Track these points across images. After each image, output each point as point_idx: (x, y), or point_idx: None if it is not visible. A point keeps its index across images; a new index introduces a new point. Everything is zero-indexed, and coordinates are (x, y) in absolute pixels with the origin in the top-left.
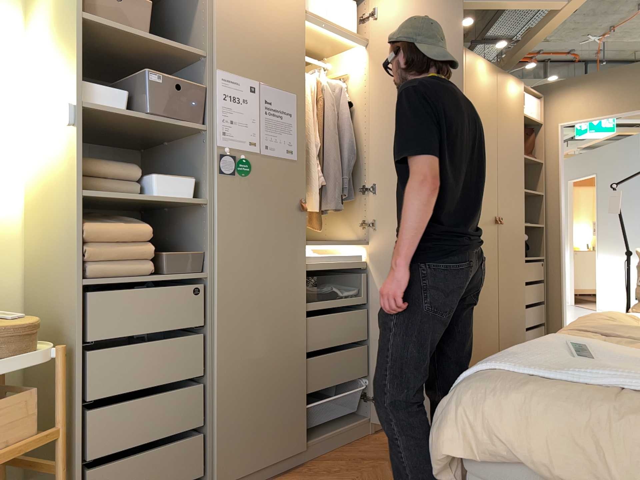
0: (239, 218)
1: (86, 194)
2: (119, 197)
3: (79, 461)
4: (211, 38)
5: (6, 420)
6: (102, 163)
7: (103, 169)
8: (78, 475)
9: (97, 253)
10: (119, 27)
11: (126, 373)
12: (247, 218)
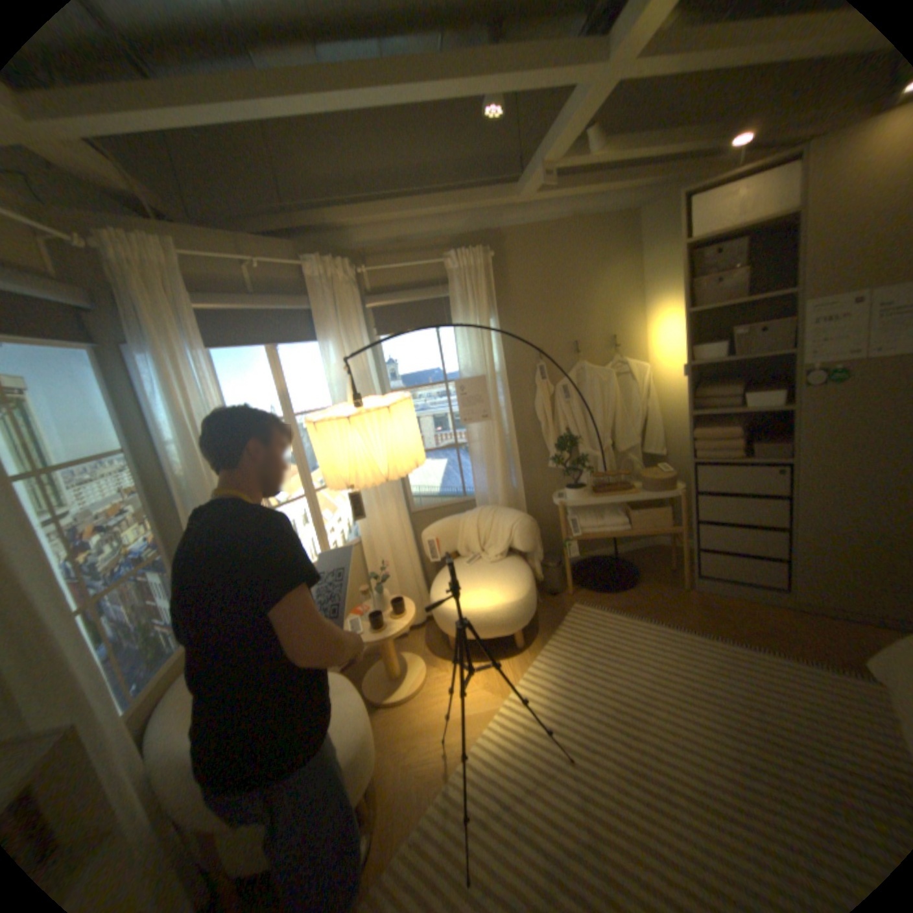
0: (831, 418)
1: (704, 408)
2: (723, 409)
3: (696, 546)
4: (802, 274)
5: (656, 517)
6: (712, 389)
7: (713, 393)
8: (697, 553)
9: (701, 446)
10: (721, 299)
11: (724, 512)
12: (843, 418)
